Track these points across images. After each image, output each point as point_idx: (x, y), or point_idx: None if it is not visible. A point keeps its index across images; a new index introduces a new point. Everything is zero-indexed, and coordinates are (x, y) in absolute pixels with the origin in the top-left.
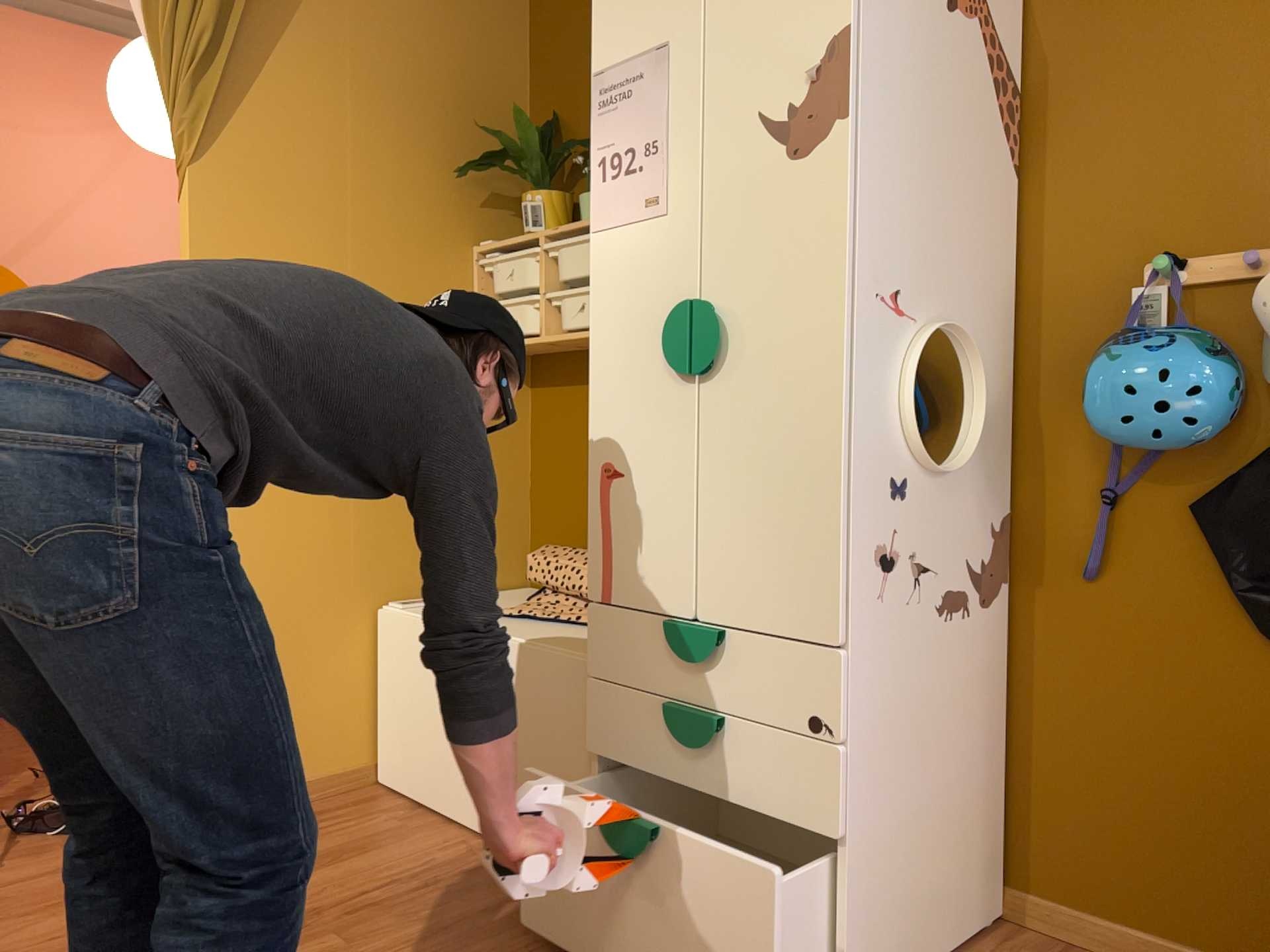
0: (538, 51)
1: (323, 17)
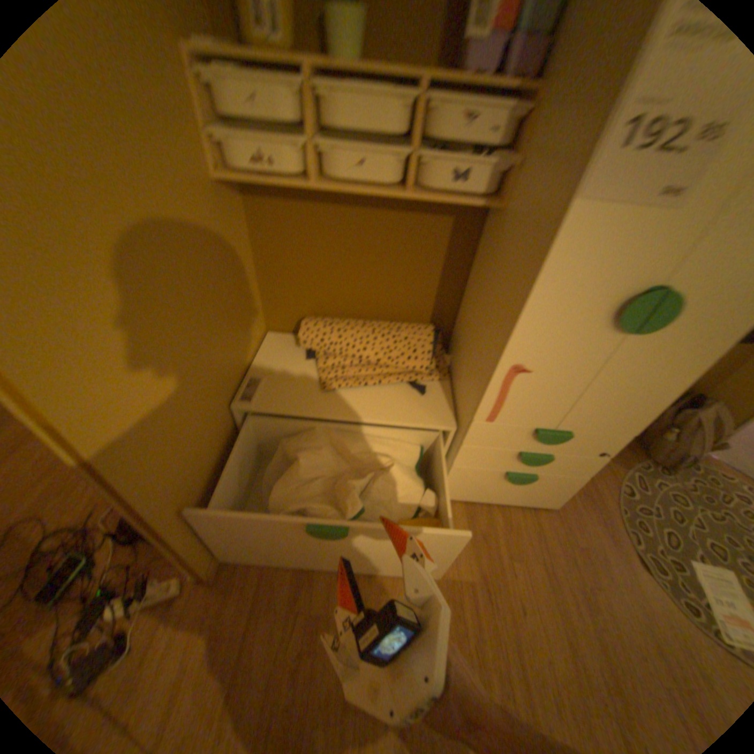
0: None
1: None
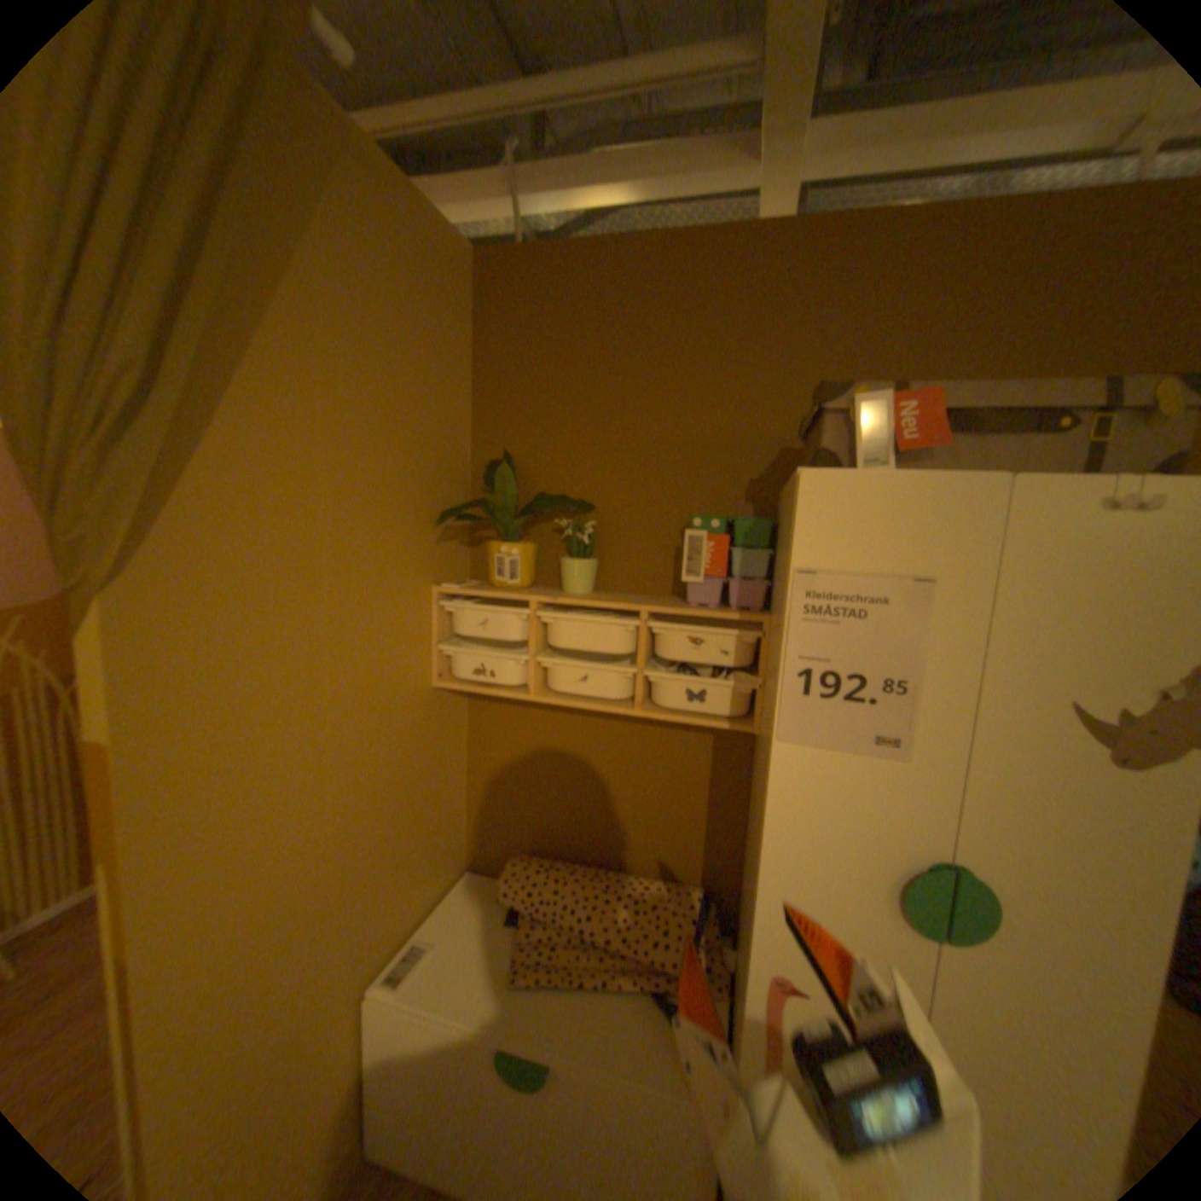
0: (484, 380)
1: (289, 334)
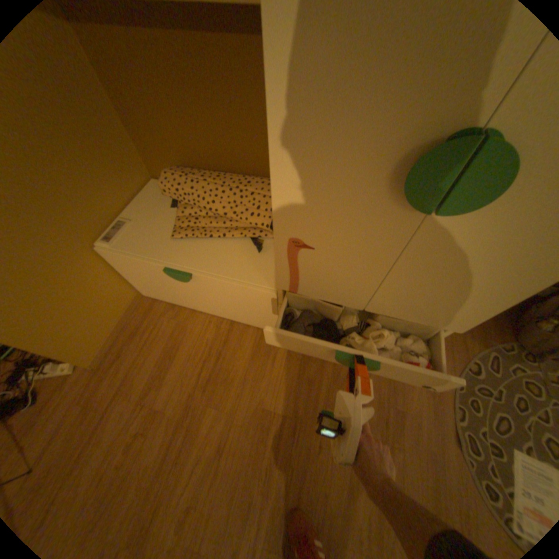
0: None
1: None
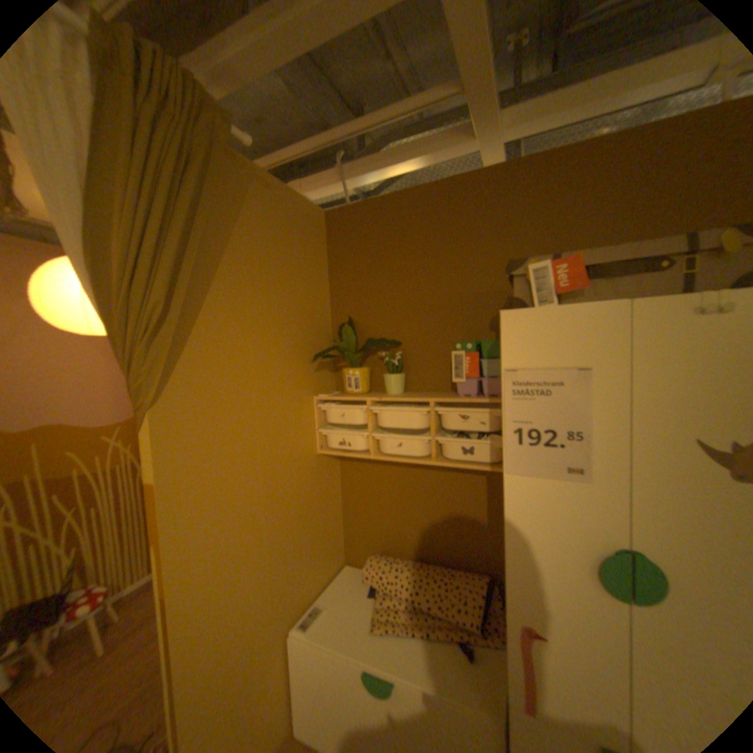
0: (334, 279)
1: (229, 274)
